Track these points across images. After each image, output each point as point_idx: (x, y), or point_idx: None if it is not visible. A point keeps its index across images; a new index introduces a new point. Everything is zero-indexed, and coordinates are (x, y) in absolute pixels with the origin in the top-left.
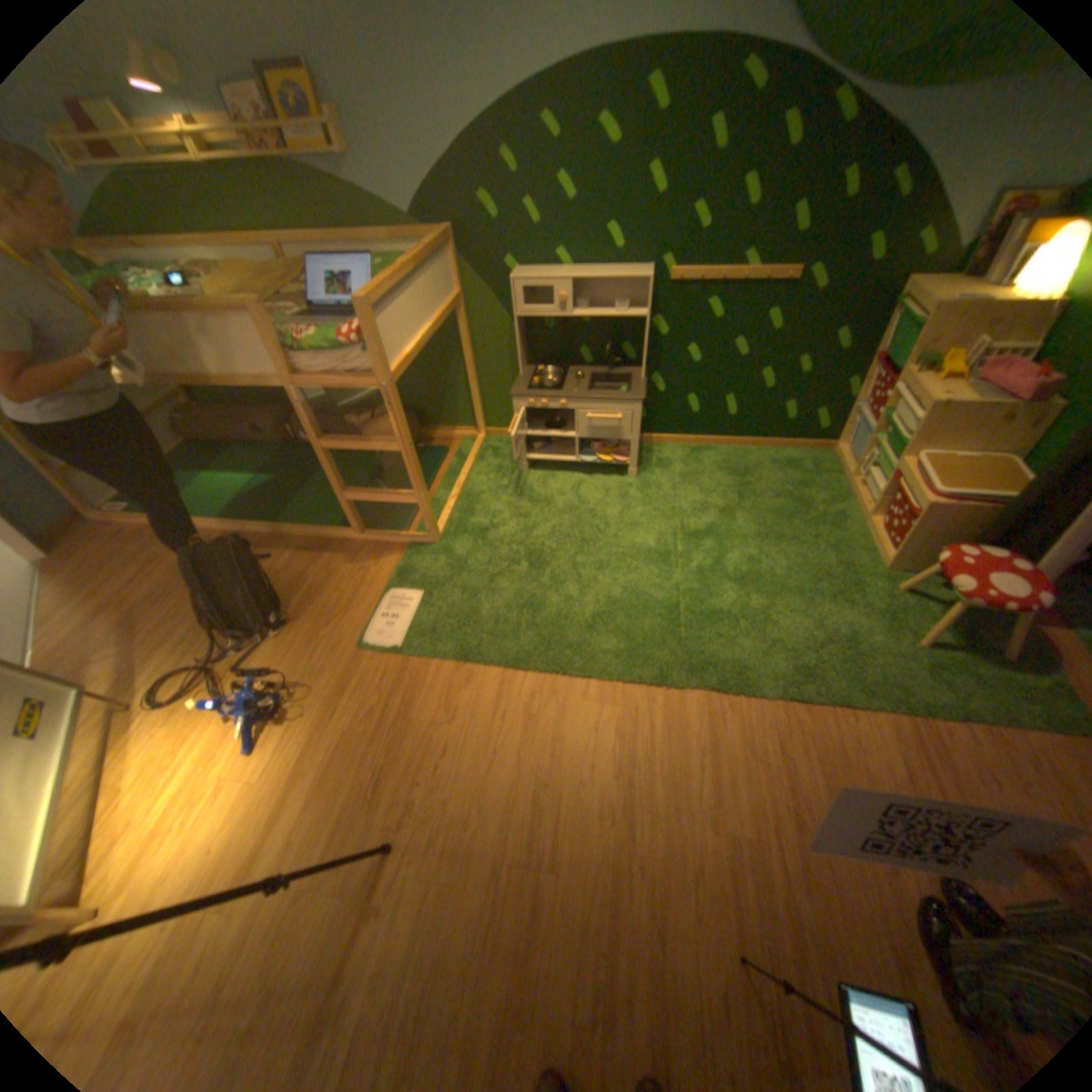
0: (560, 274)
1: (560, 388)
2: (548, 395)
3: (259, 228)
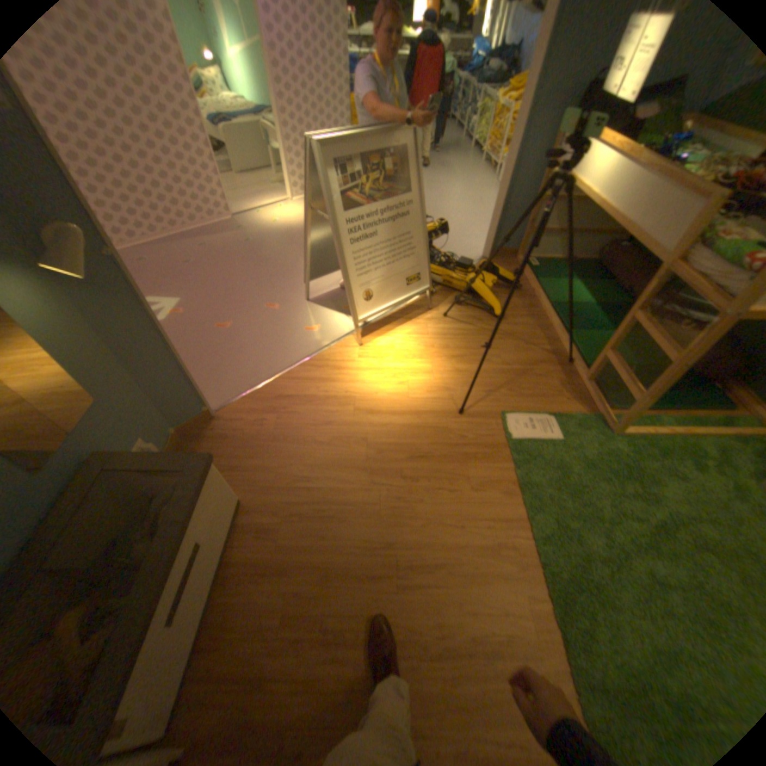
0: None
1: None
2: None
3: None
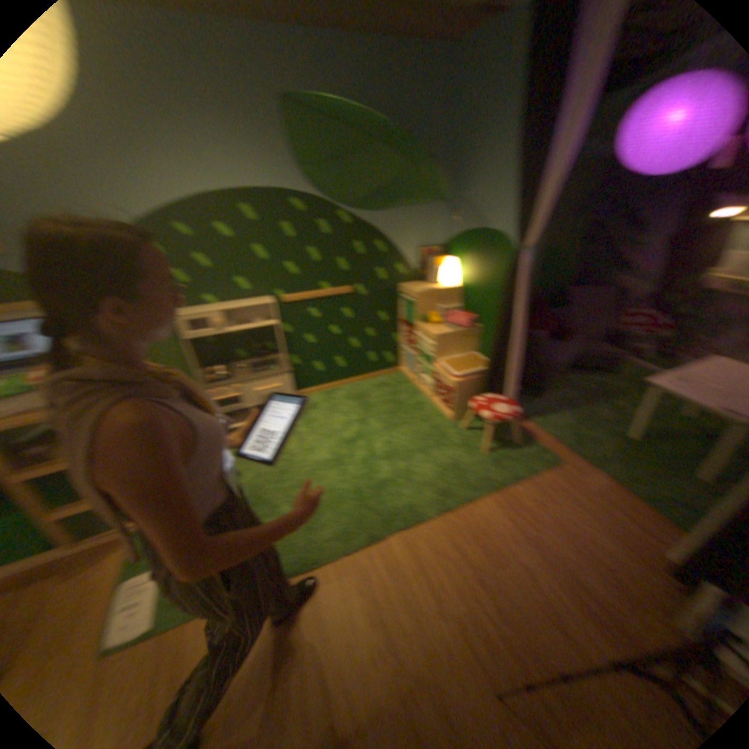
0: (216, 309)
1: (235, 377)
2: (228, 384)
3: None
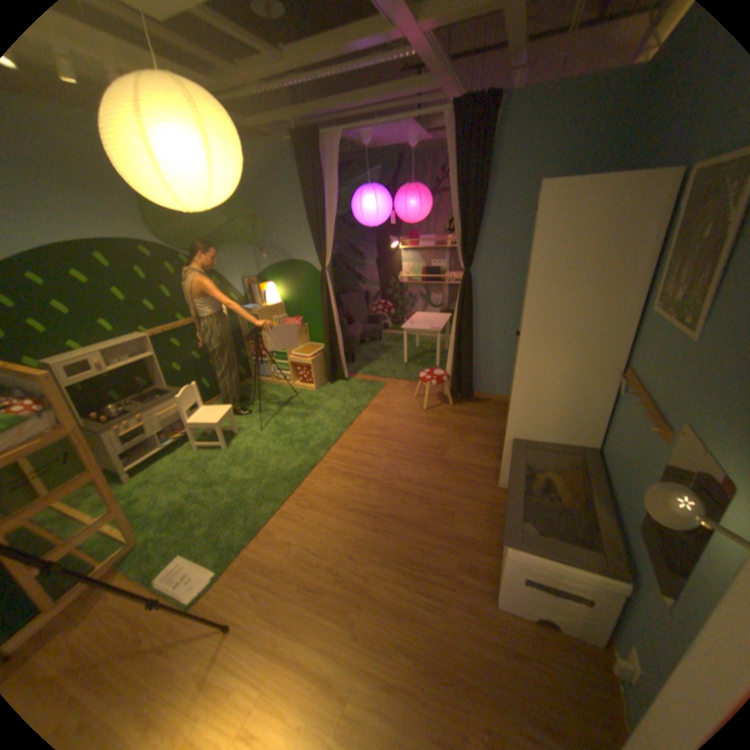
0: (85, 352)
1: (124, 414)
2: (125, 418)
3: None
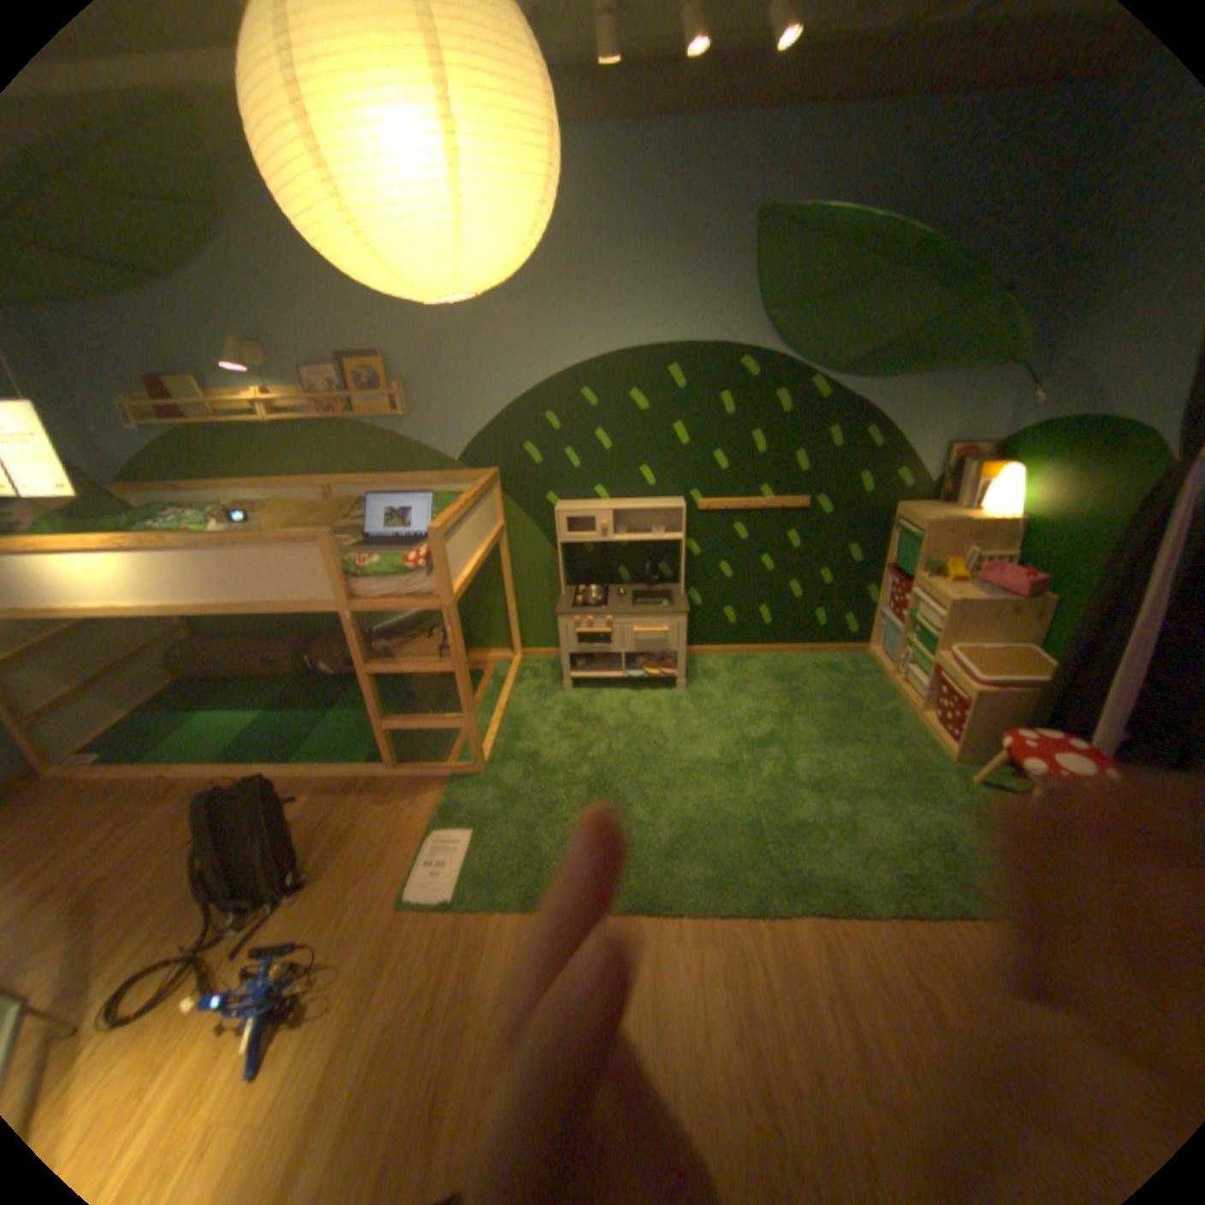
0: (601, 507)
1: (604, 605)
2: (594, 612)
3: (310, 473)
